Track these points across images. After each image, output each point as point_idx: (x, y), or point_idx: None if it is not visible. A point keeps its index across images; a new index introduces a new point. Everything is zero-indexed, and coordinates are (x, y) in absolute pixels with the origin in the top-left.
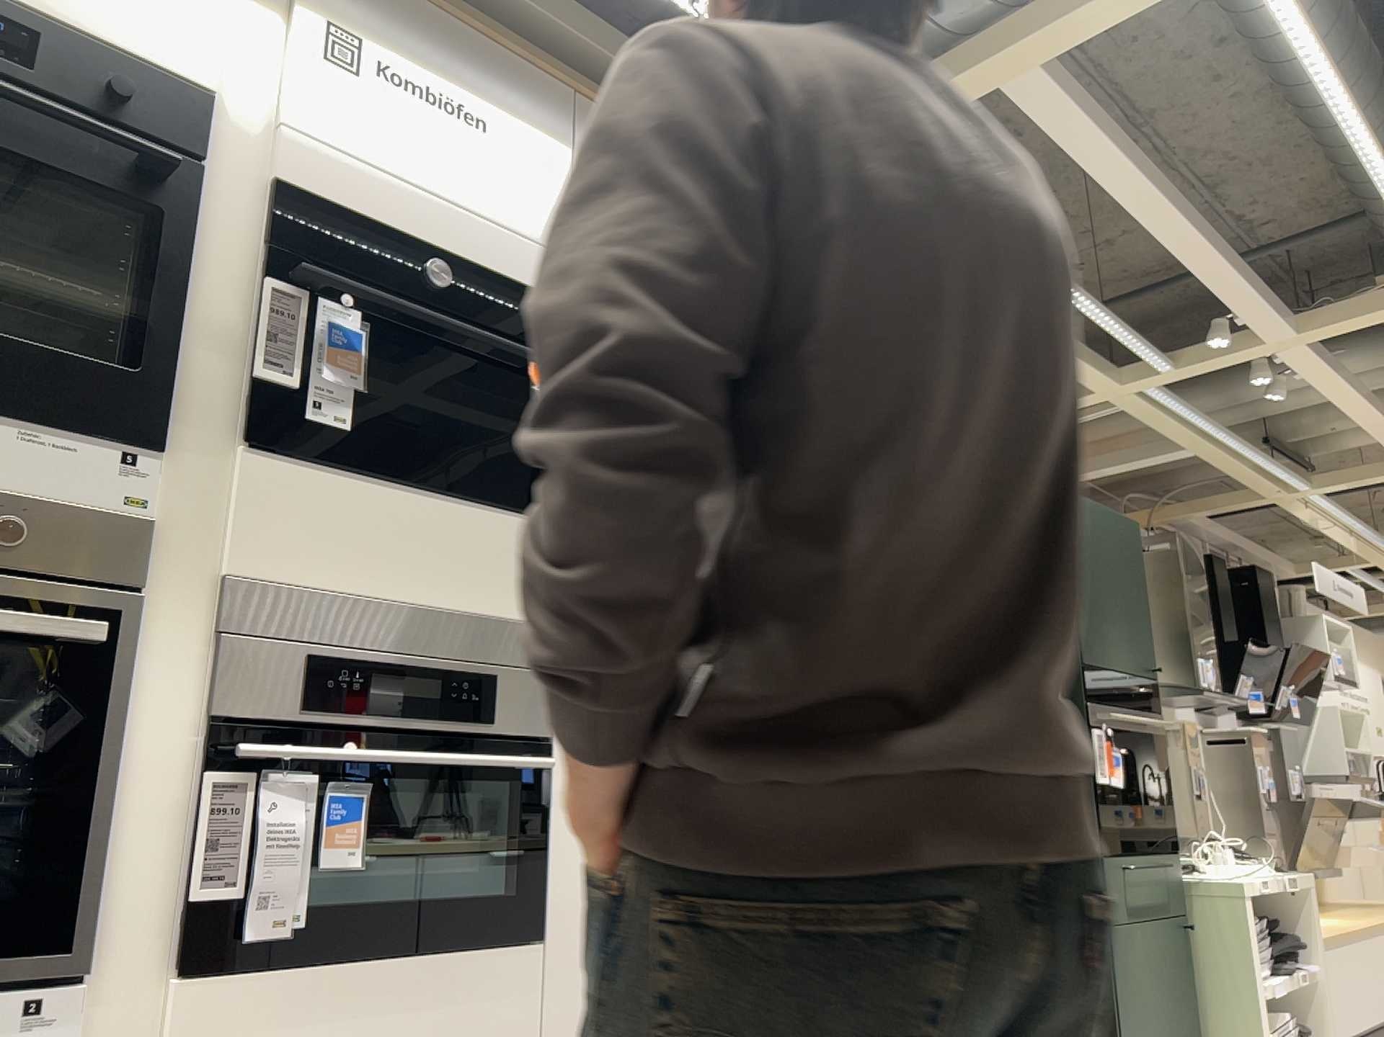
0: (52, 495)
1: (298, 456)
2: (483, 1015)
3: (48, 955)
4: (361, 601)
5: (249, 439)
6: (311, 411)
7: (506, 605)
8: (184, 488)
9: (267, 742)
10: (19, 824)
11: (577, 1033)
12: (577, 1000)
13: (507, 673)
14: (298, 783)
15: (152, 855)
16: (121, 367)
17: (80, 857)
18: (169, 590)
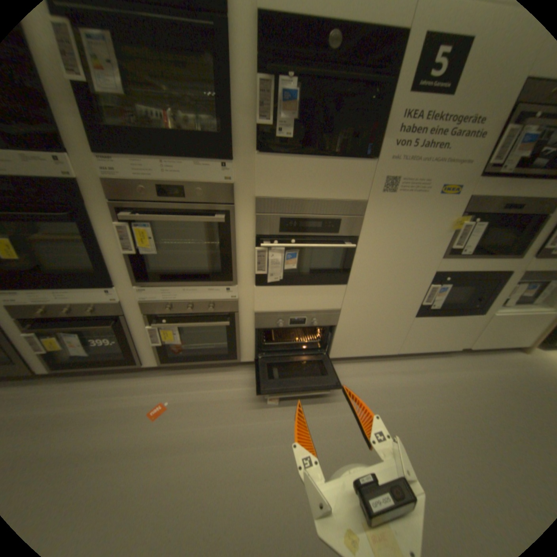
0: (206, 180)
1: (274, 152)
2: (326, 297)
3: (229, 280)
4: (298, 197)
5: (257, 150)
6: (277, 133)
7: (348, 195)
8: (241, 170)
9: (270, 240)
10: (220, 254)
11: (352, 302)
12: (354, 296)
13: (344, 218)
14: (278, 249)
15: (247, 263)
16: (219, 125)
17: (231, 264)
18: (241, 202)
